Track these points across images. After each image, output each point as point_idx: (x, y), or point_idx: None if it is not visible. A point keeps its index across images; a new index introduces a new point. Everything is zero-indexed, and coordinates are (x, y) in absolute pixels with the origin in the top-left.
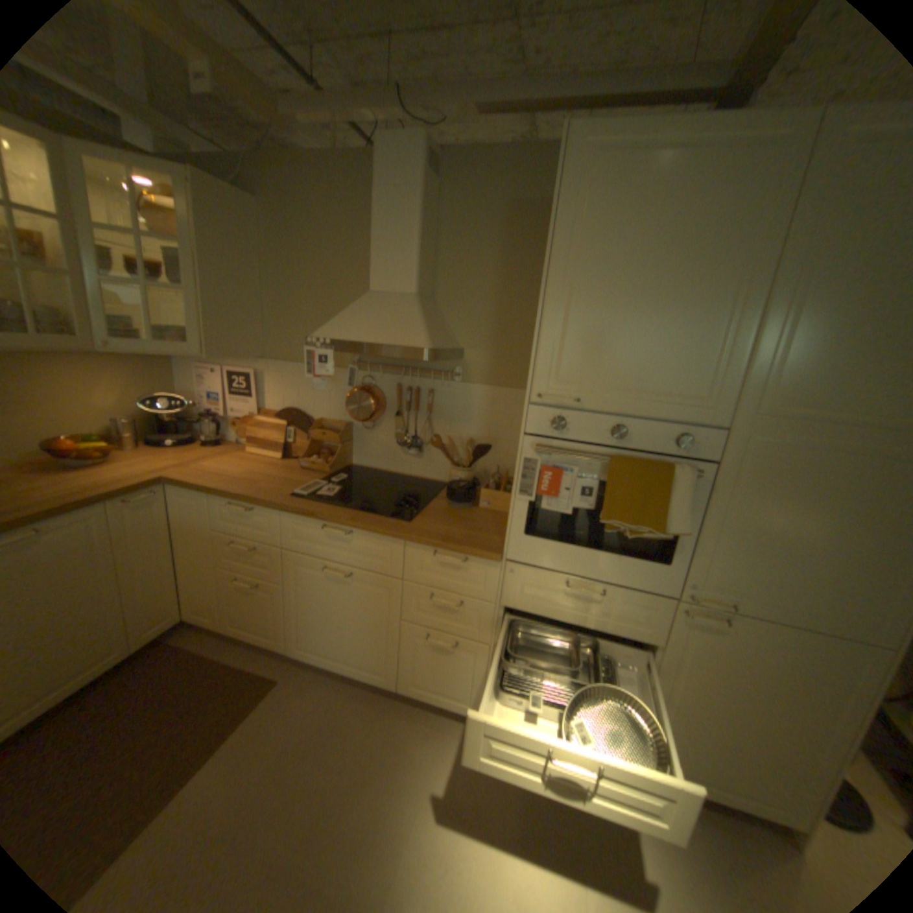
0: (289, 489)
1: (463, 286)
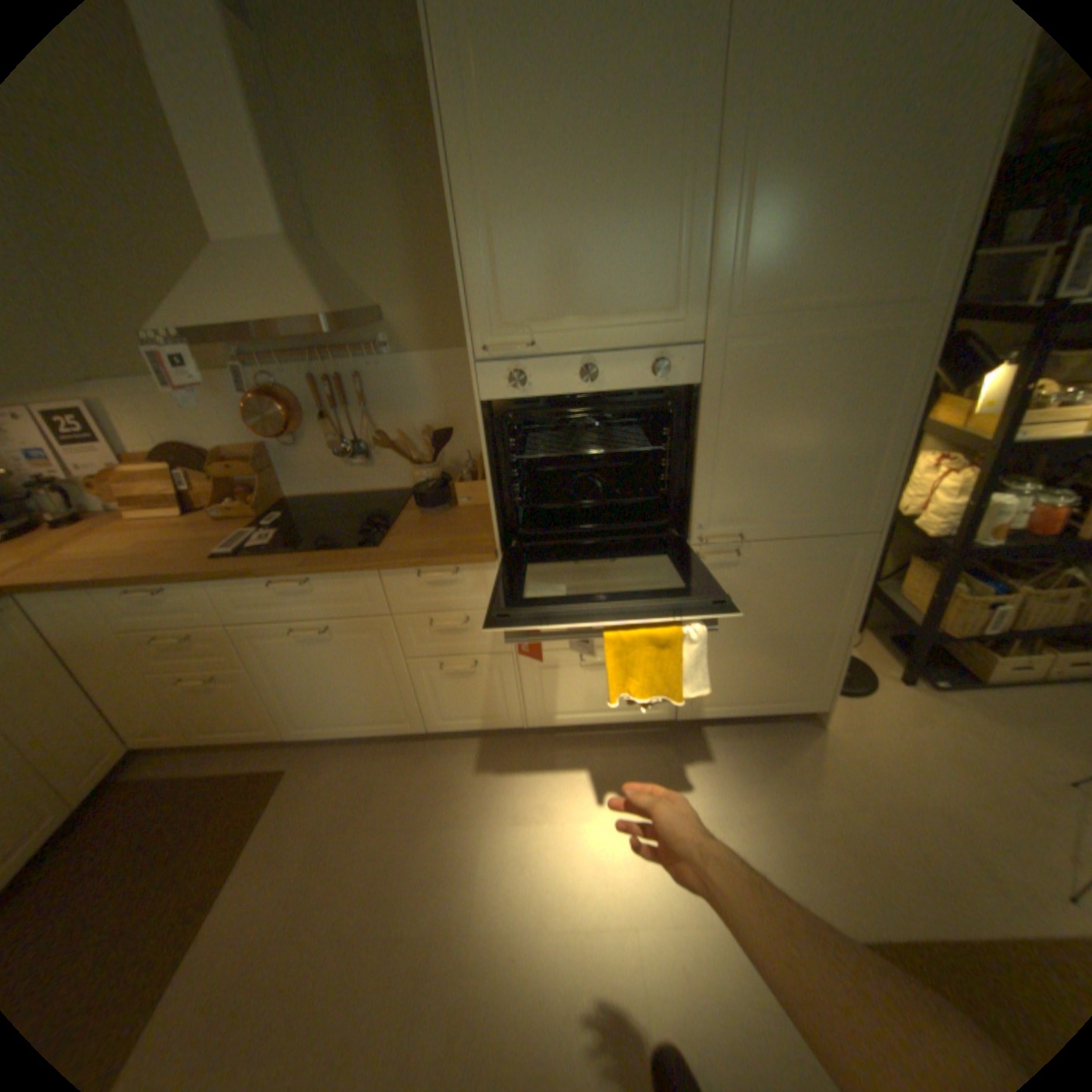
0: (204, 550)
1: (348, 212)
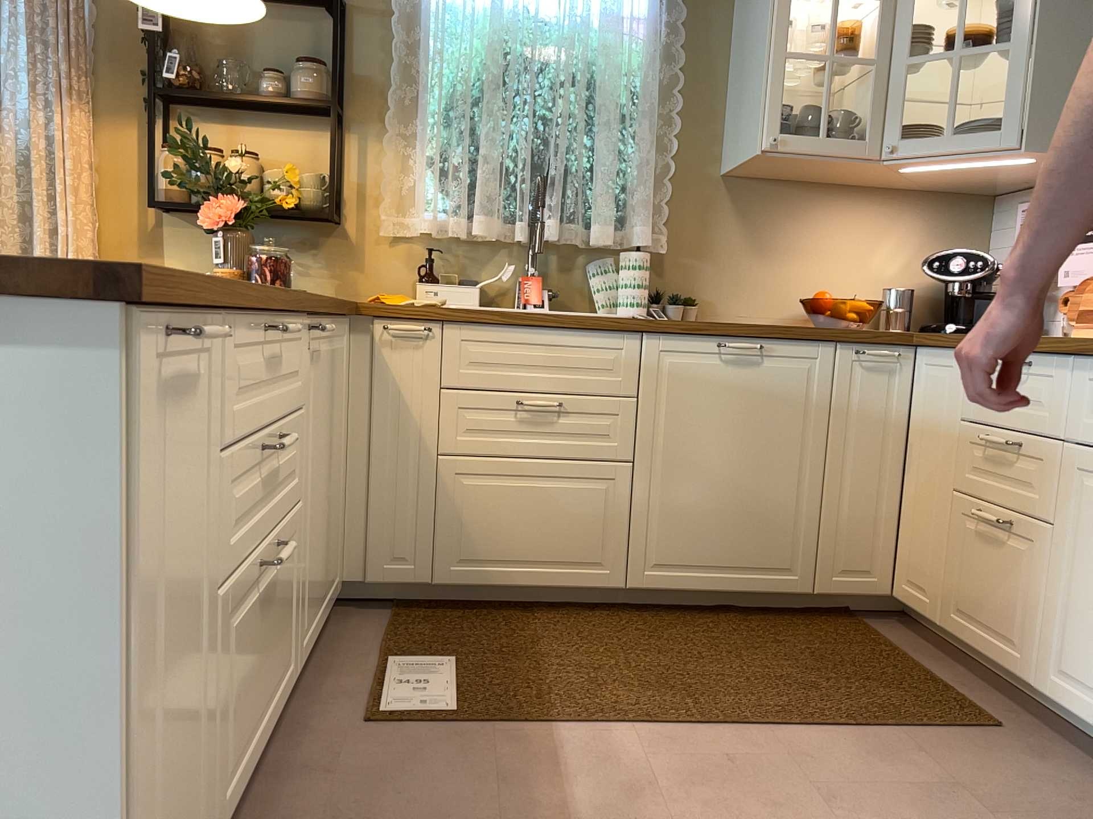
0: None
1: None
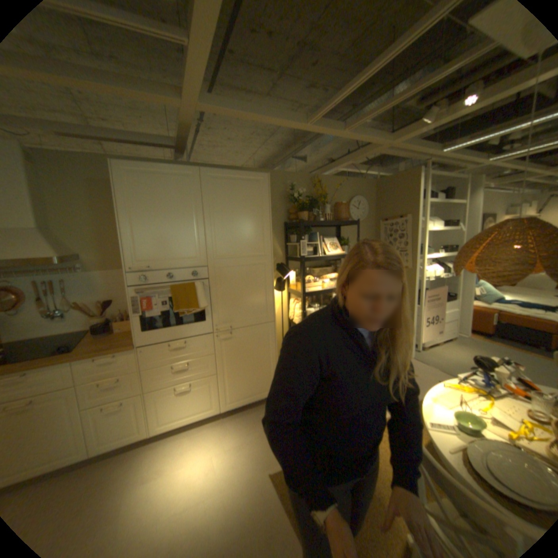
0: None
1: (67, 221)
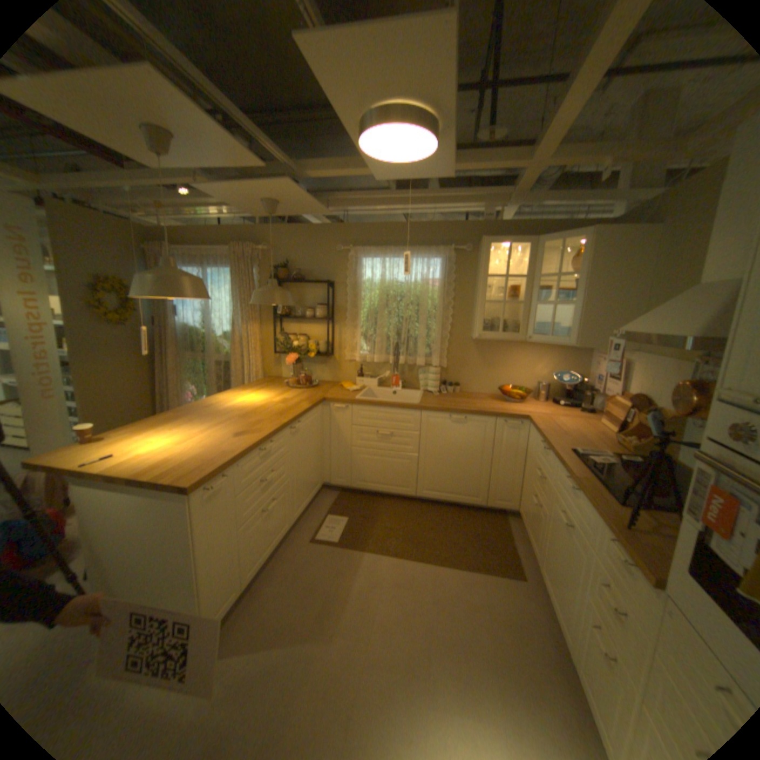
0: (580, 447)
1: None
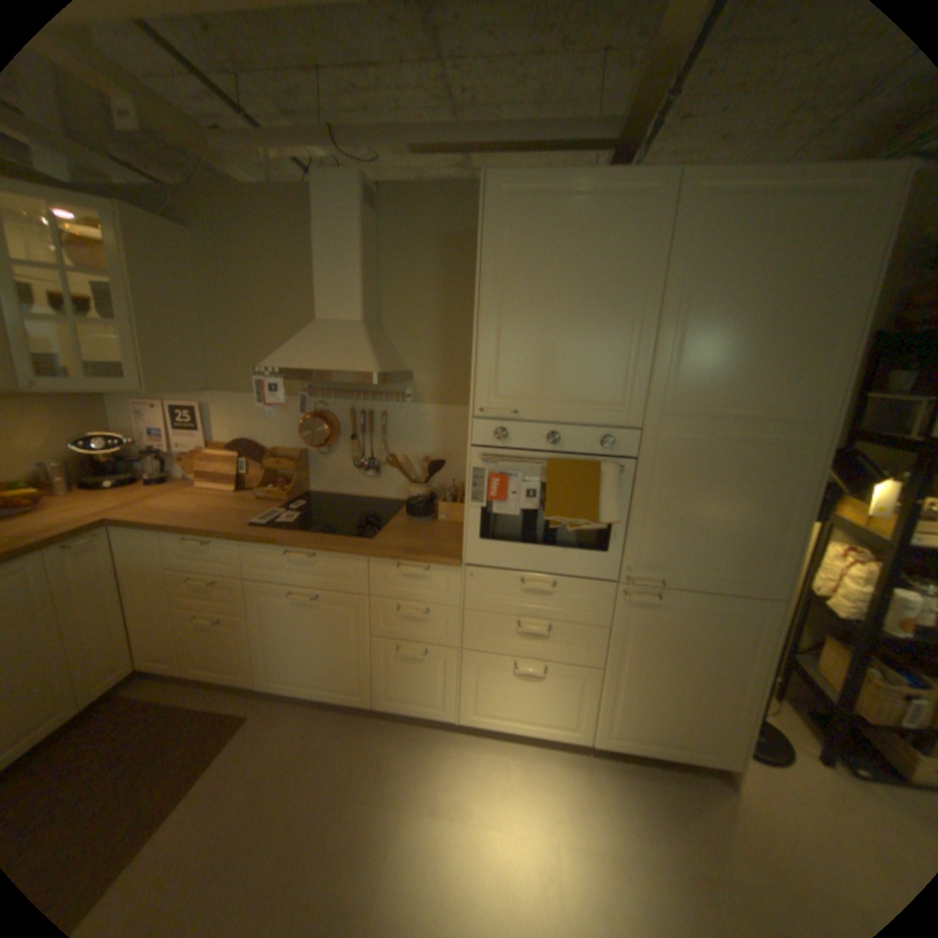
0: (247, 519)
1: (407, 312)
